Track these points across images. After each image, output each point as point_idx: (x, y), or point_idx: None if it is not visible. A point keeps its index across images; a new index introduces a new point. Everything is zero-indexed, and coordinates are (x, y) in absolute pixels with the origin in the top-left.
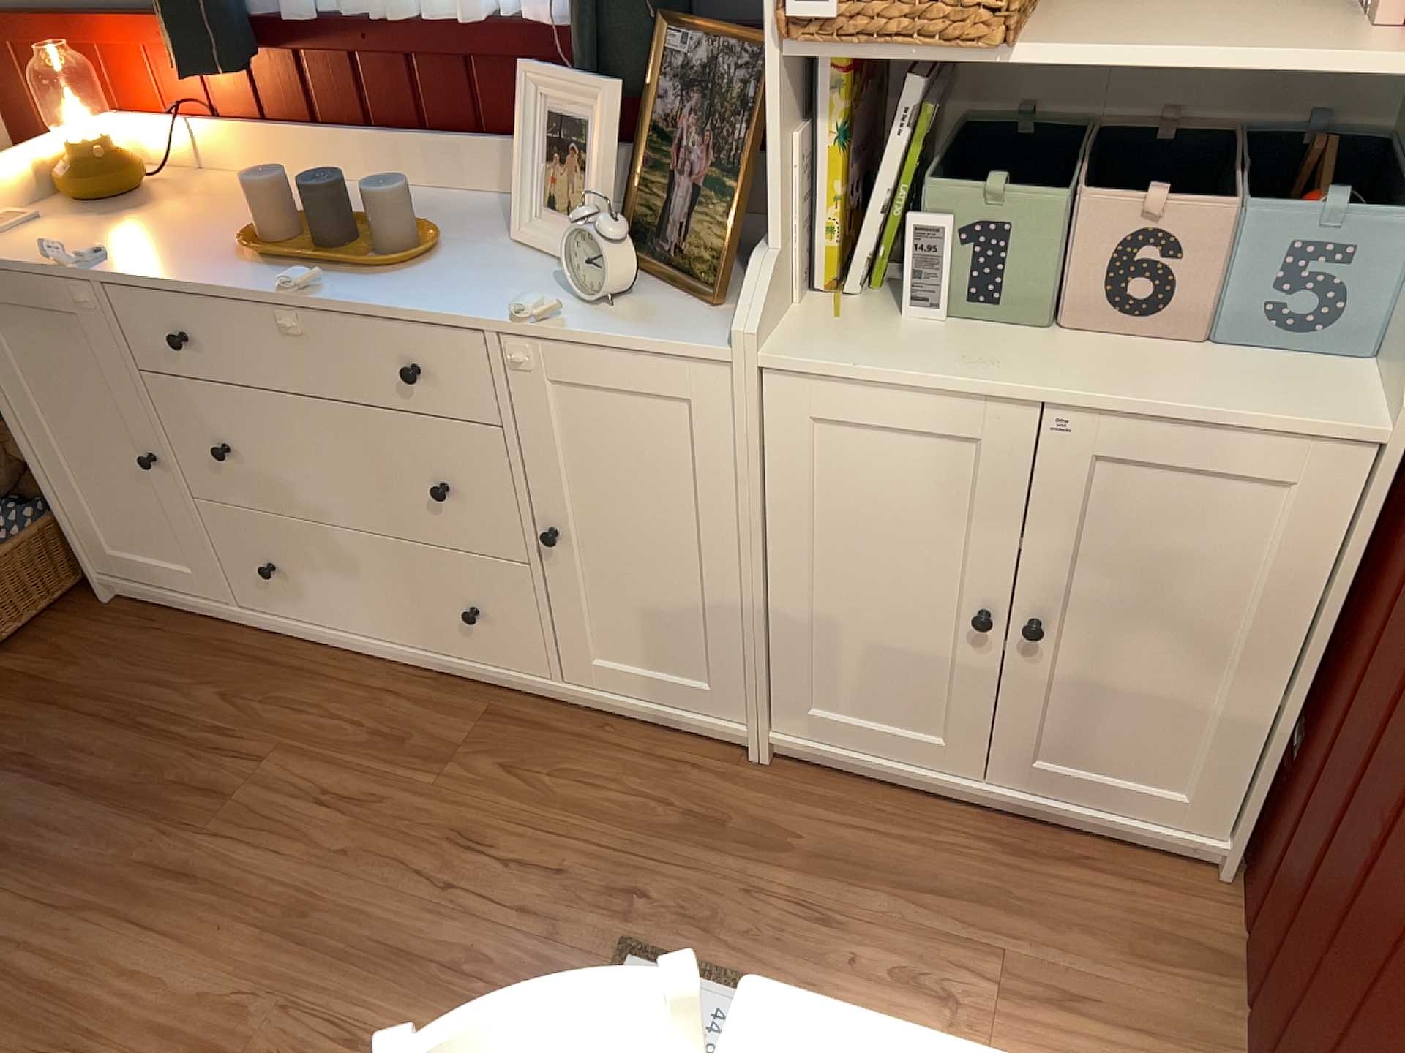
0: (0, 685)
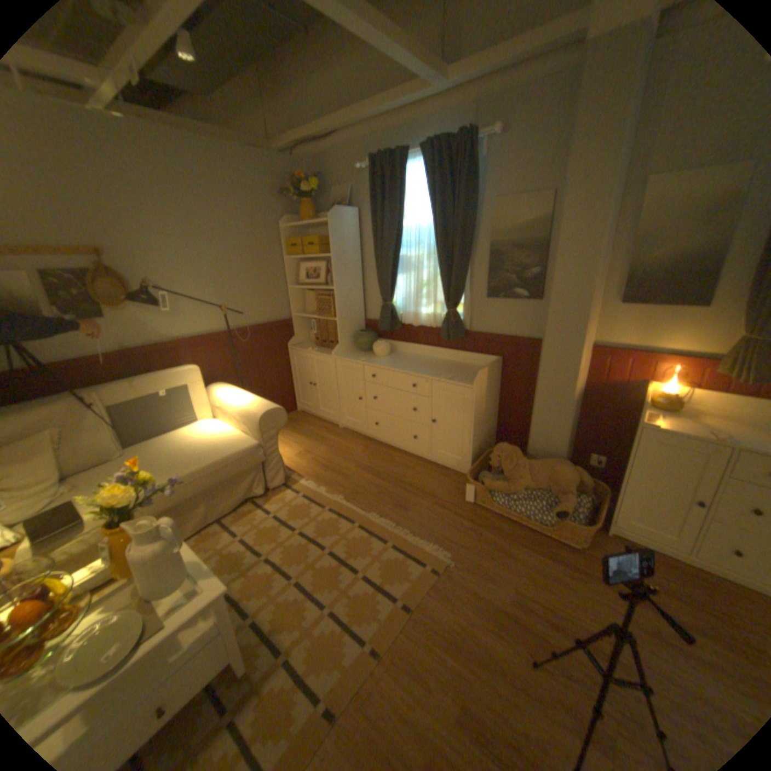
0: (595, 563)
